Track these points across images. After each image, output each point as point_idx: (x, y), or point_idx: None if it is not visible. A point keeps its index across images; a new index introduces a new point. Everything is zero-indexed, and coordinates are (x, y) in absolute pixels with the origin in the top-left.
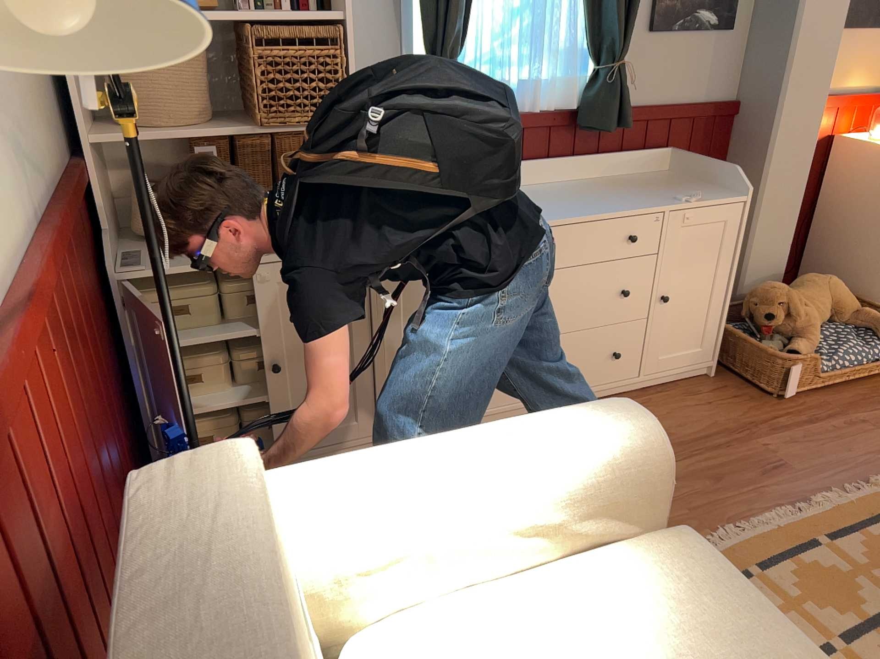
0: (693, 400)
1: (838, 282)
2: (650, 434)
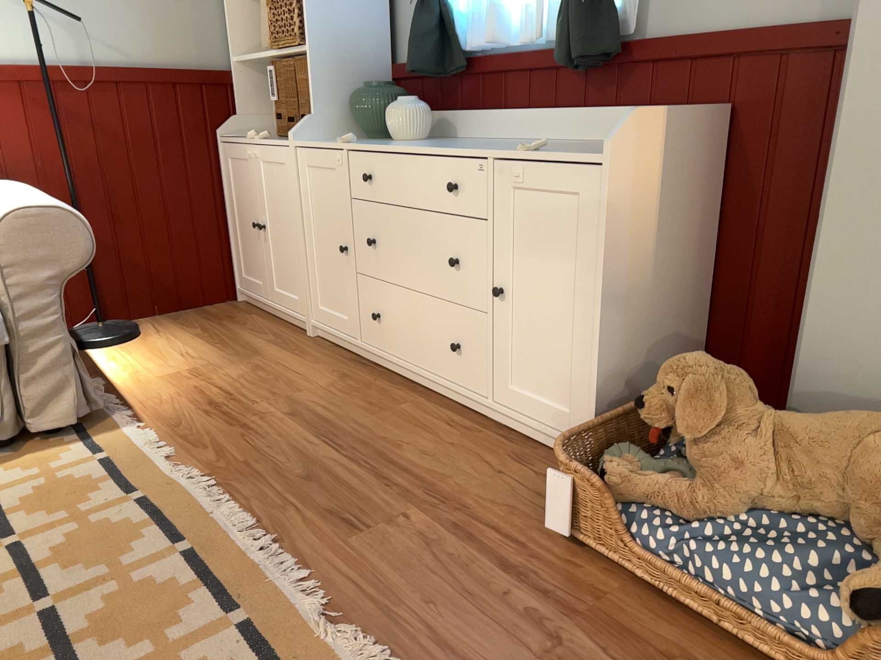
0: (499, 460)
1: None
2: (10, 212)
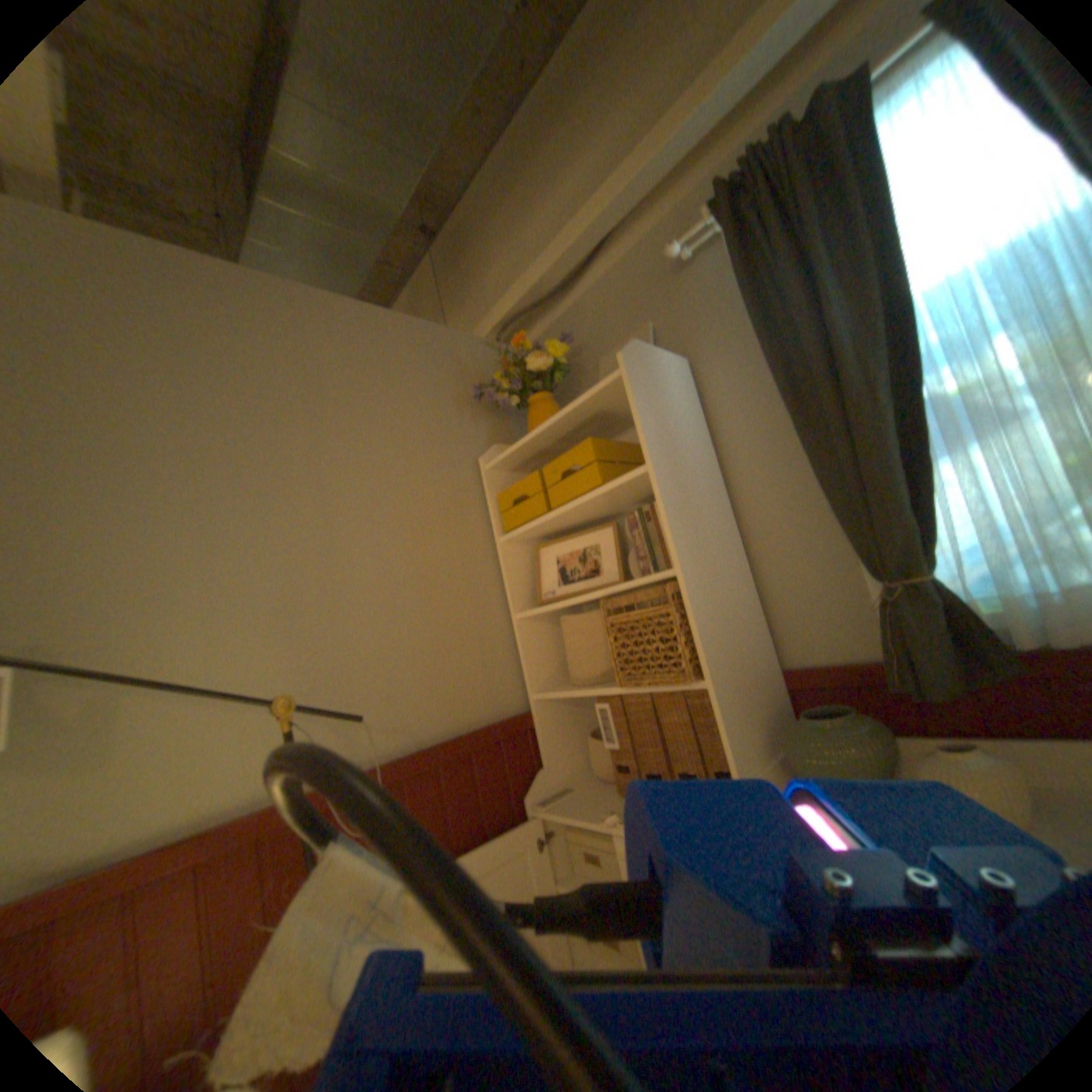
0: None
1: None
2: None
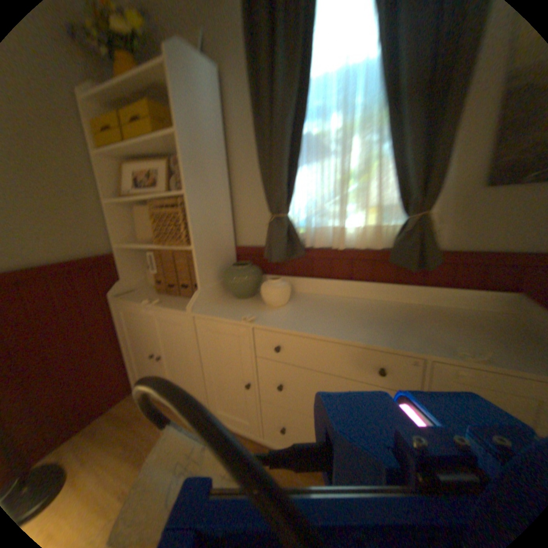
0: None
1: None
2: None
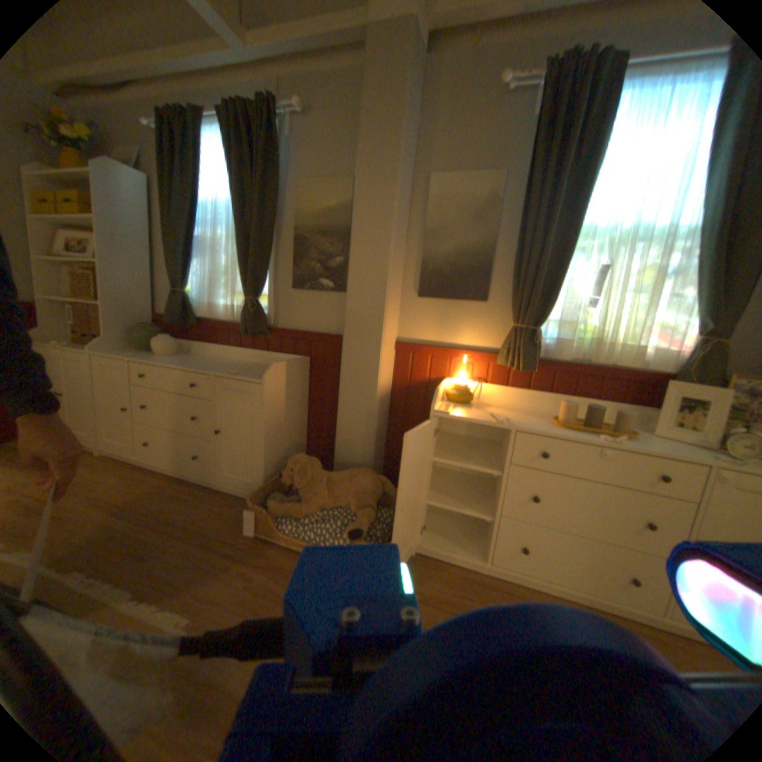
0: (220, 510)
1: (365, 480)
2: None
